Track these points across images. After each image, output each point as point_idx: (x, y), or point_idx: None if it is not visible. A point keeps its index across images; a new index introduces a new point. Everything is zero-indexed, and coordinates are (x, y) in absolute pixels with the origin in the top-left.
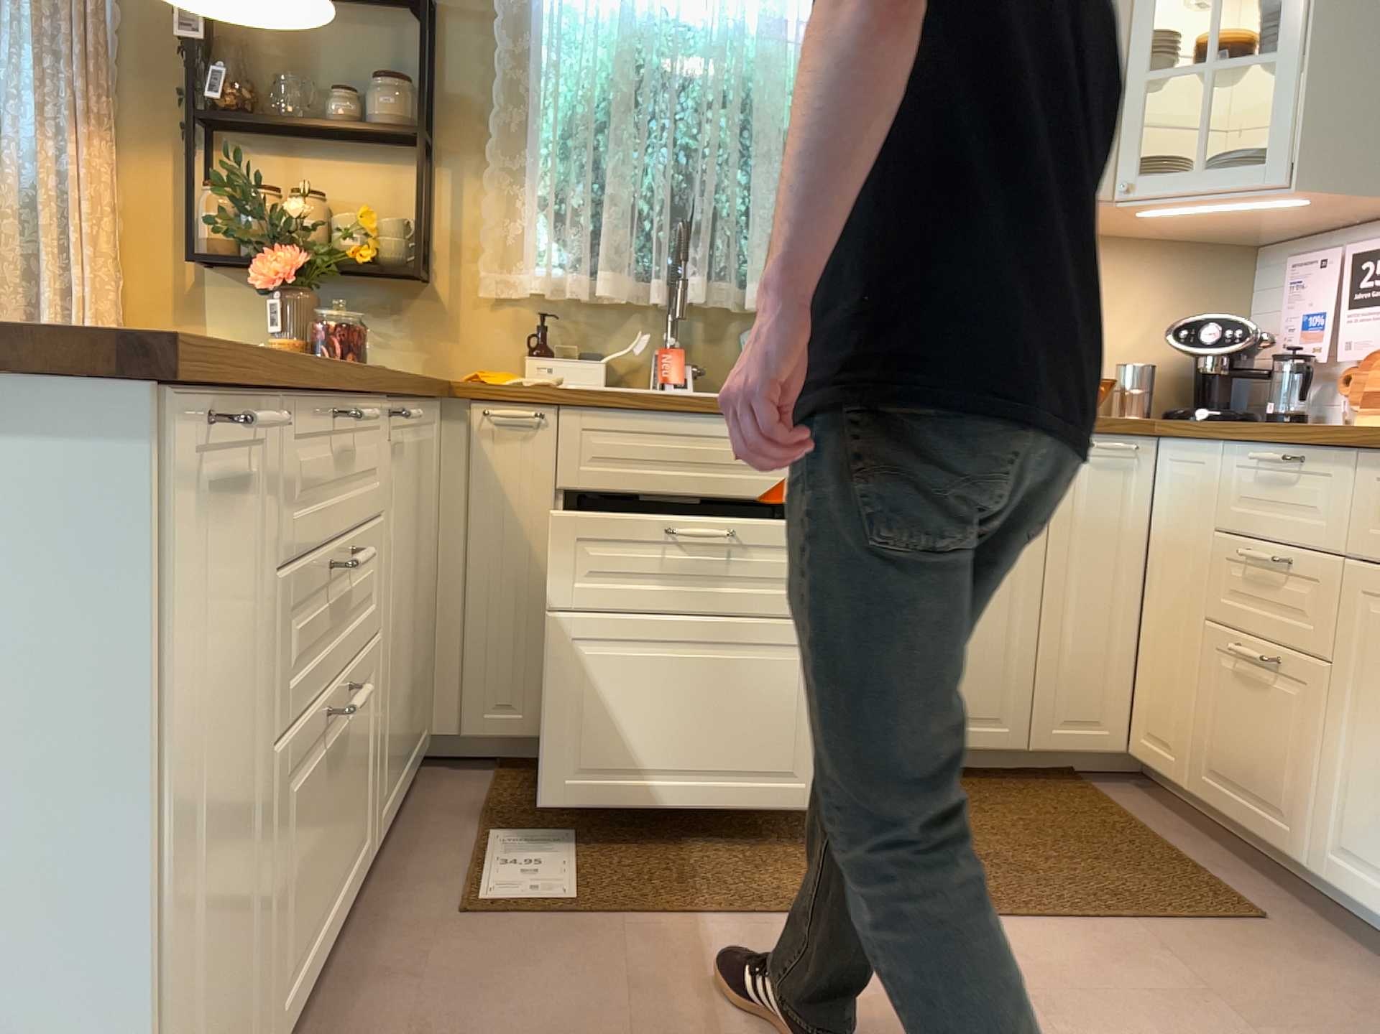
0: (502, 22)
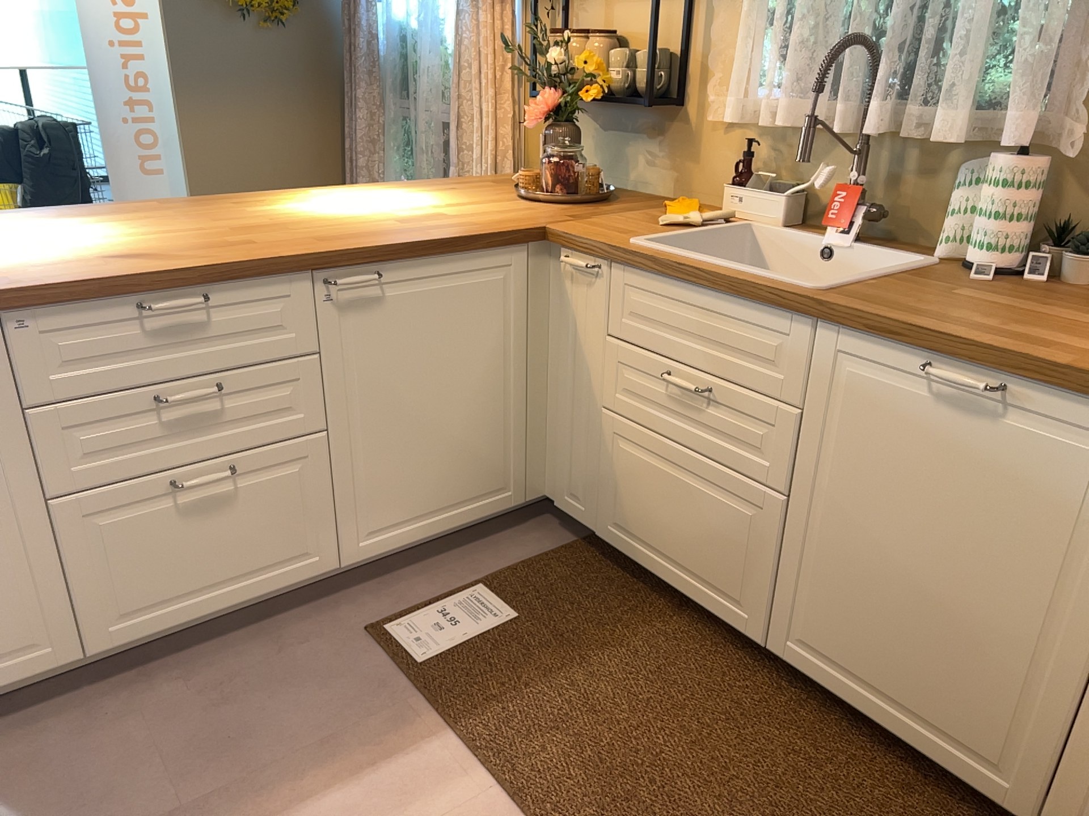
0: None
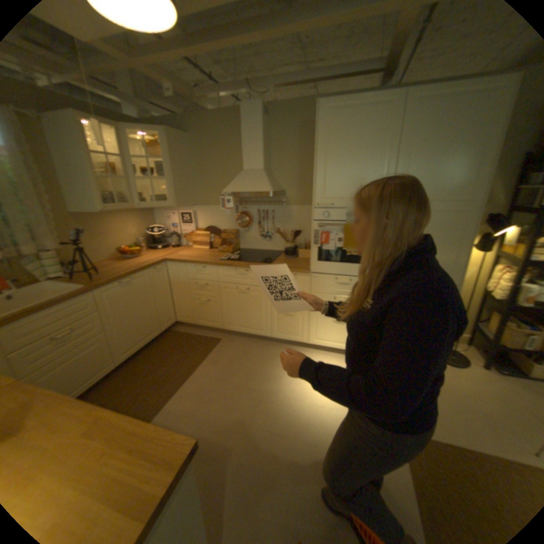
0: None
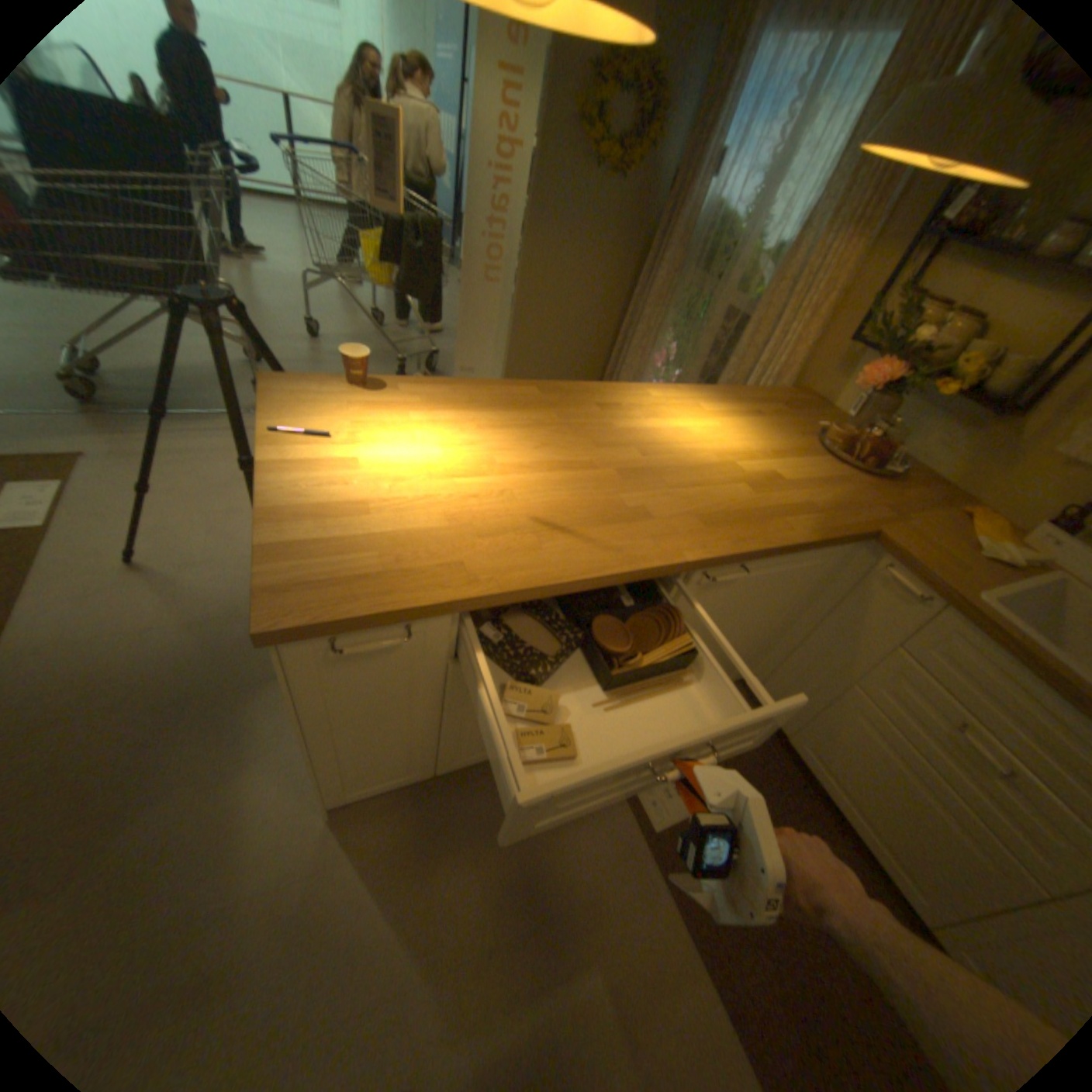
0: None
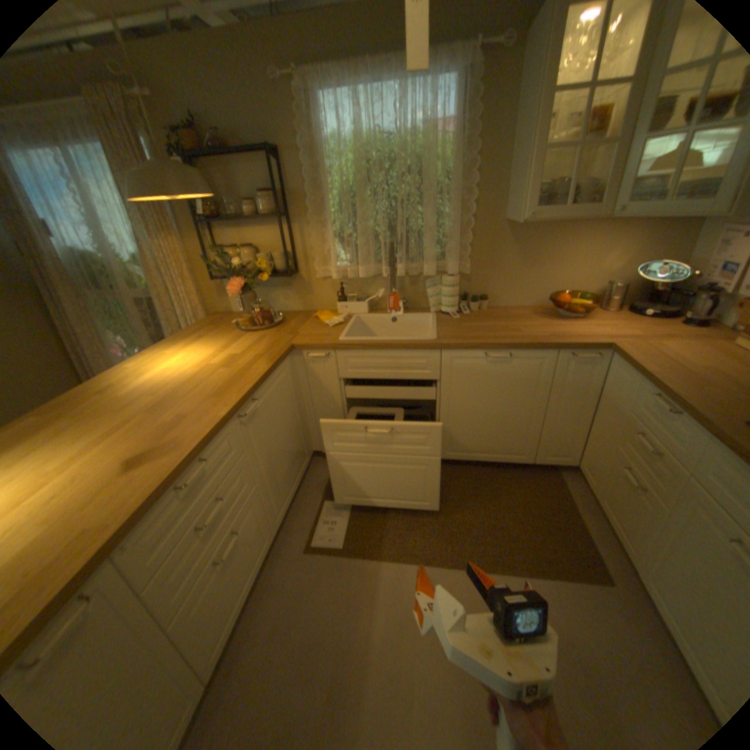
0: (303, 149)
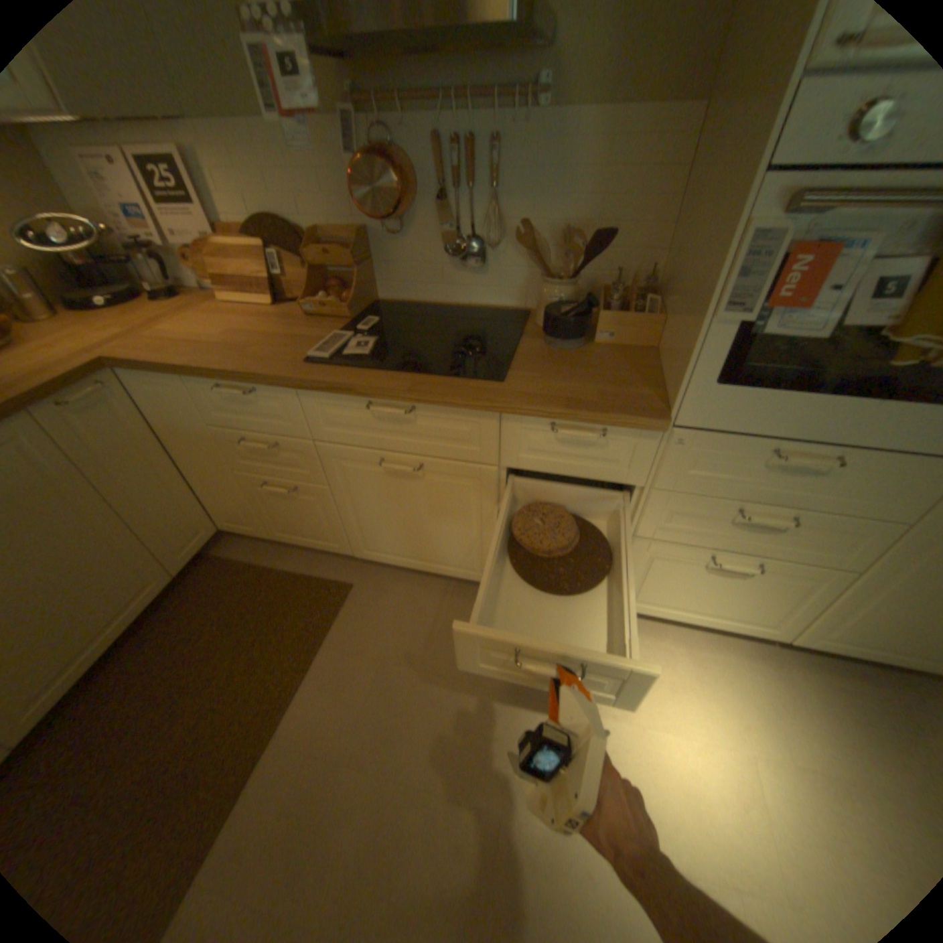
0: None
